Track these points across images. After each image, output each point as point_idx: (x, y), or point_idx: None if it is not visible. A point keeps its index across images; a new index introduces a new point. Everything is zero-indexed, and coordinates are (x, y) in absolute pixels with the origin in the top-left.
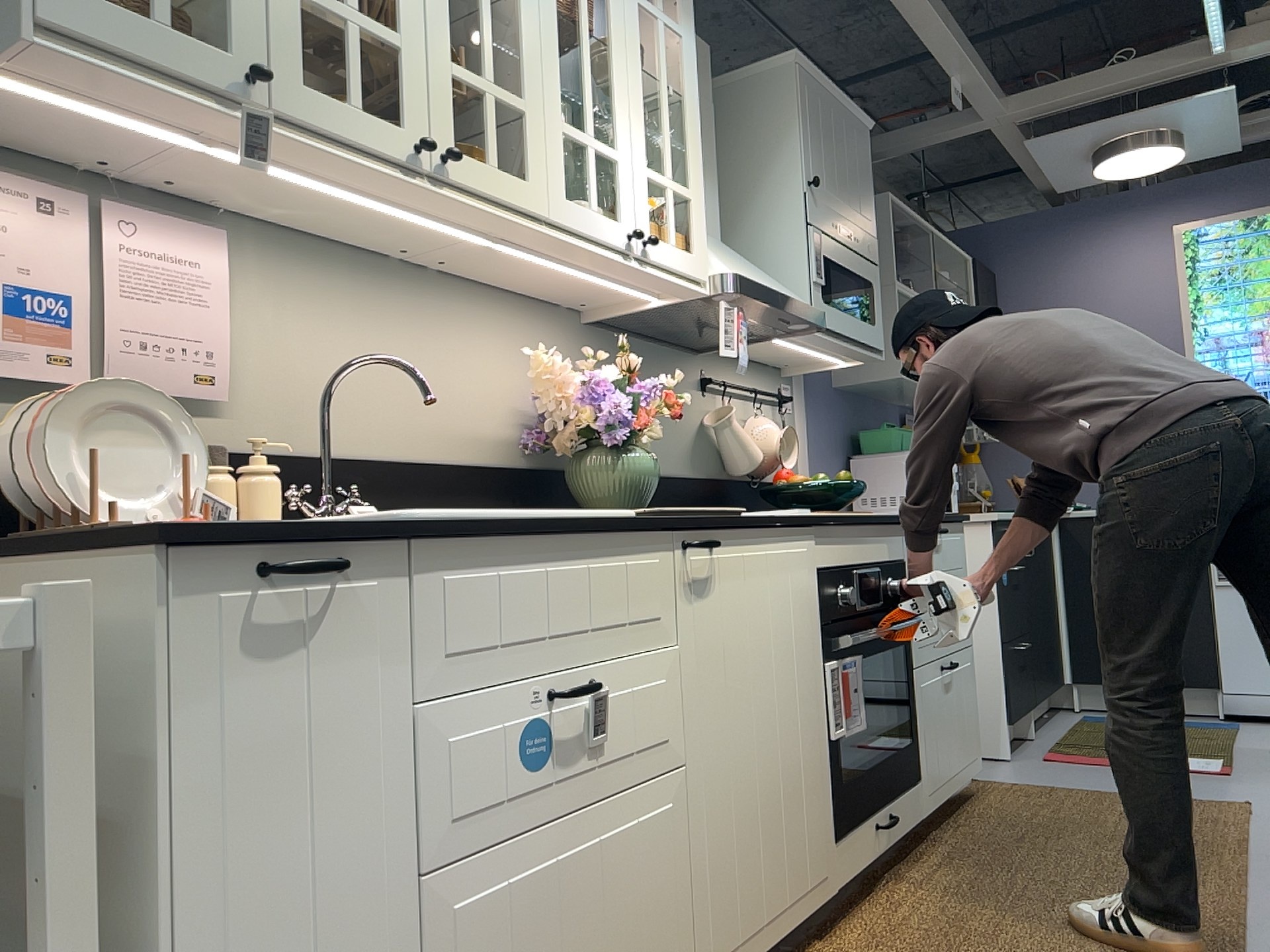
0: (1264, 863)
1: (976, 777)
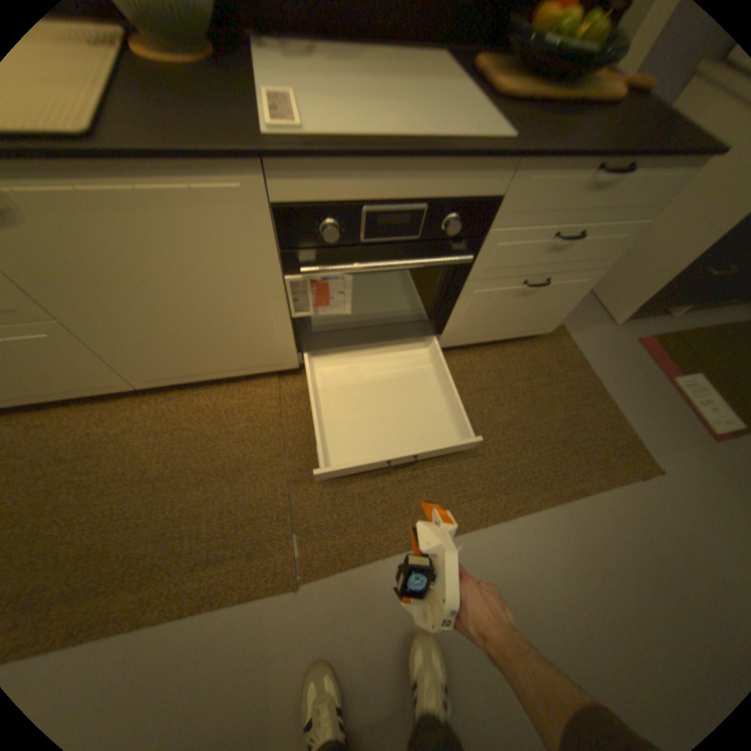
0: (554, 517)
1: (567, 325)
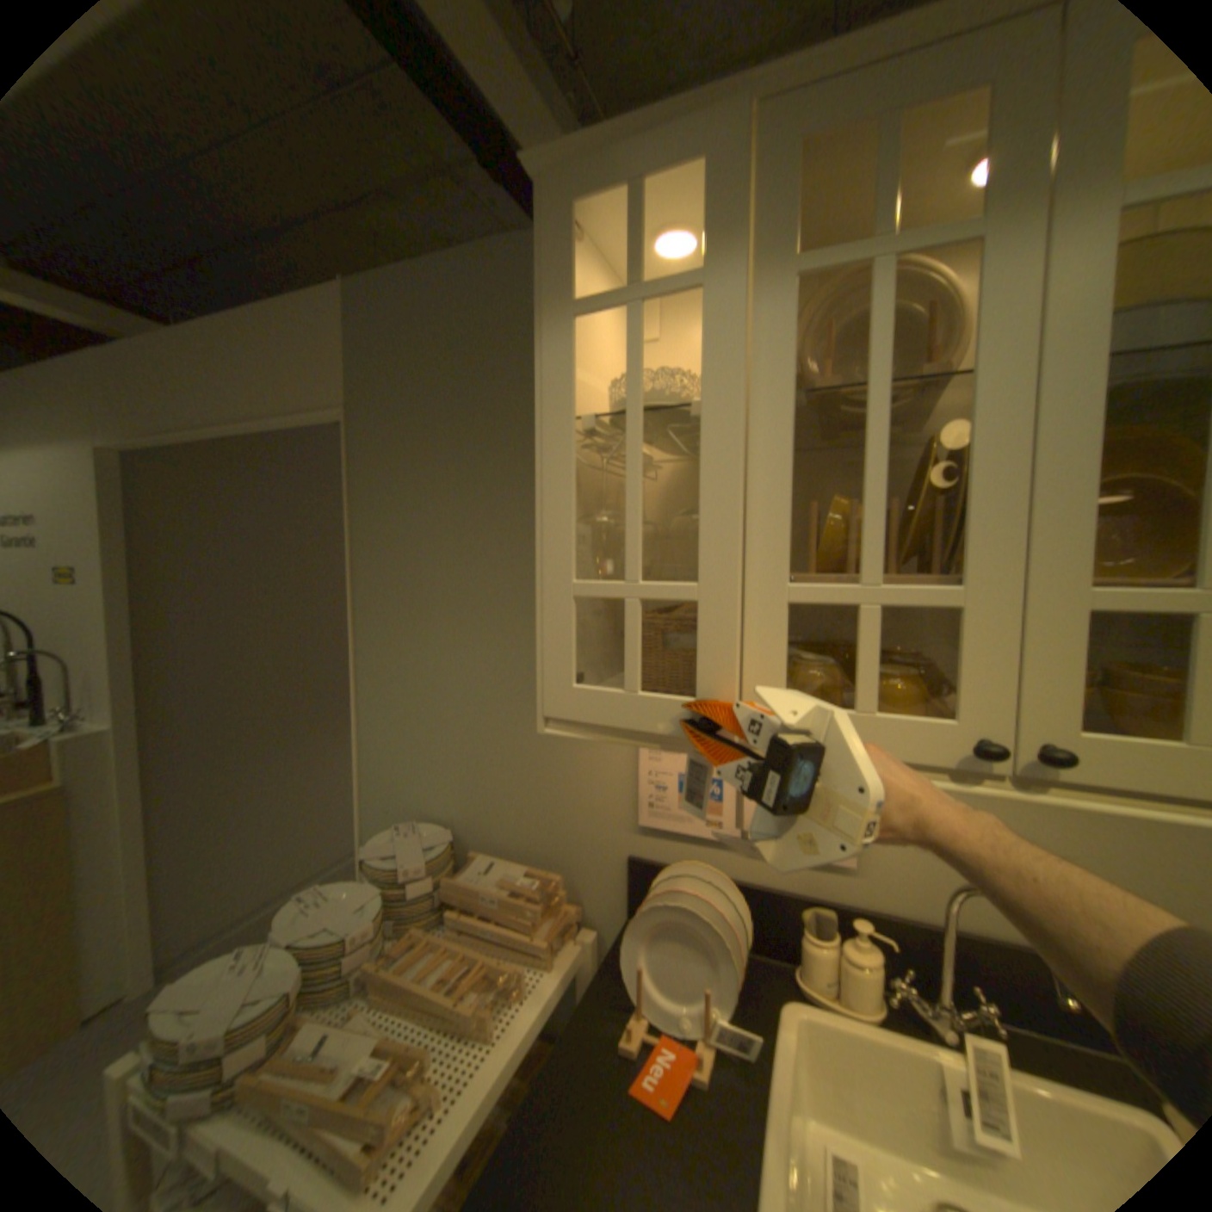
0: None
1: None
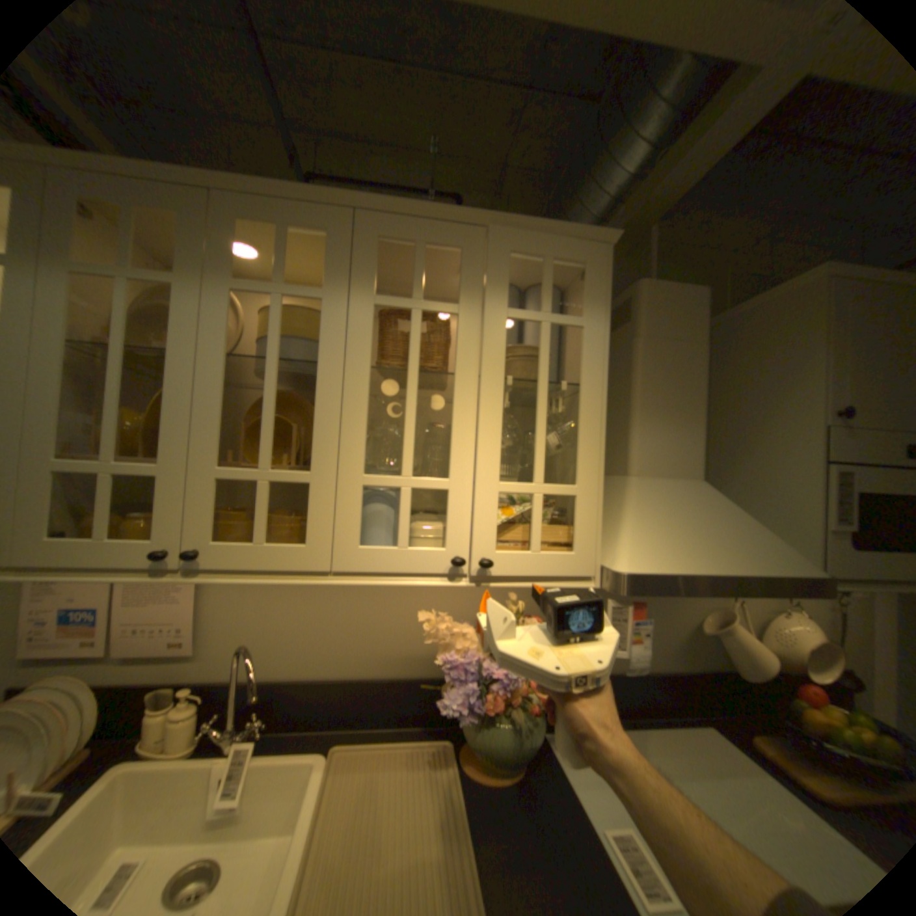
0: None
1: None
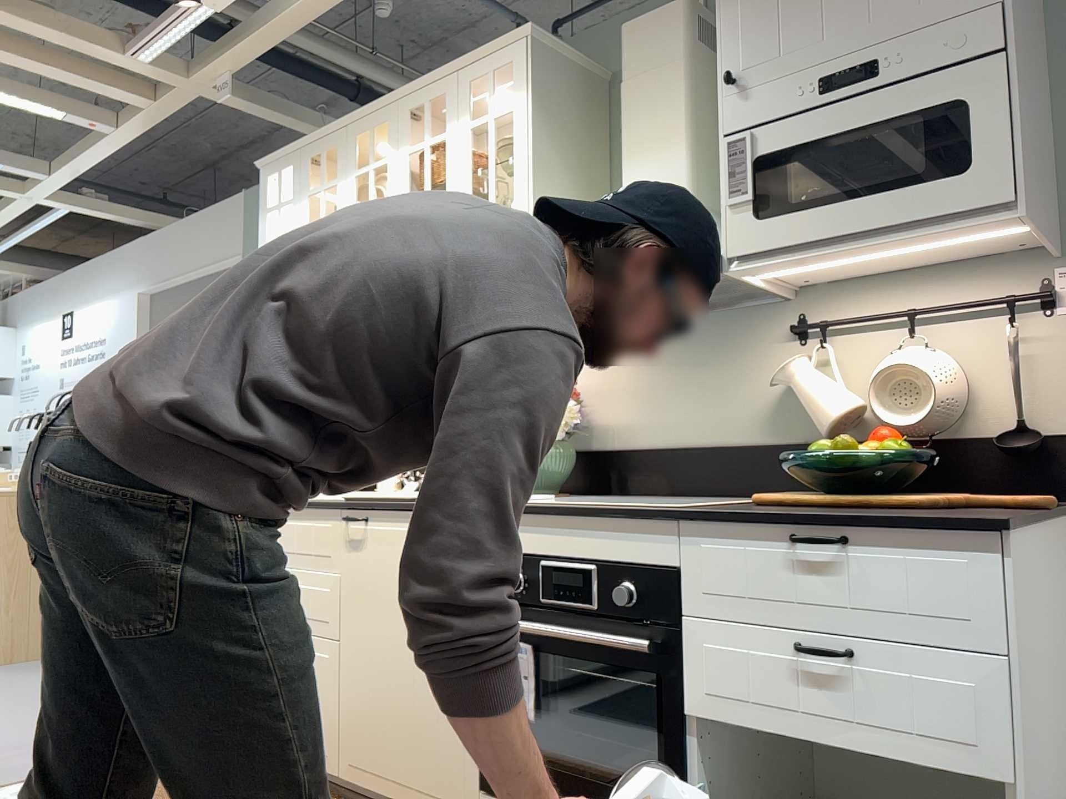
0: None
1: None
